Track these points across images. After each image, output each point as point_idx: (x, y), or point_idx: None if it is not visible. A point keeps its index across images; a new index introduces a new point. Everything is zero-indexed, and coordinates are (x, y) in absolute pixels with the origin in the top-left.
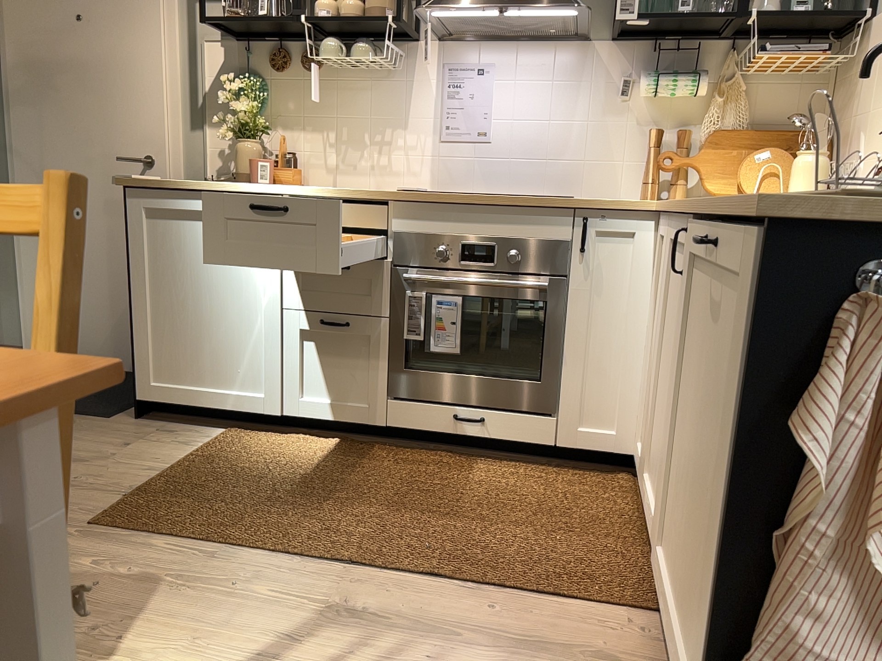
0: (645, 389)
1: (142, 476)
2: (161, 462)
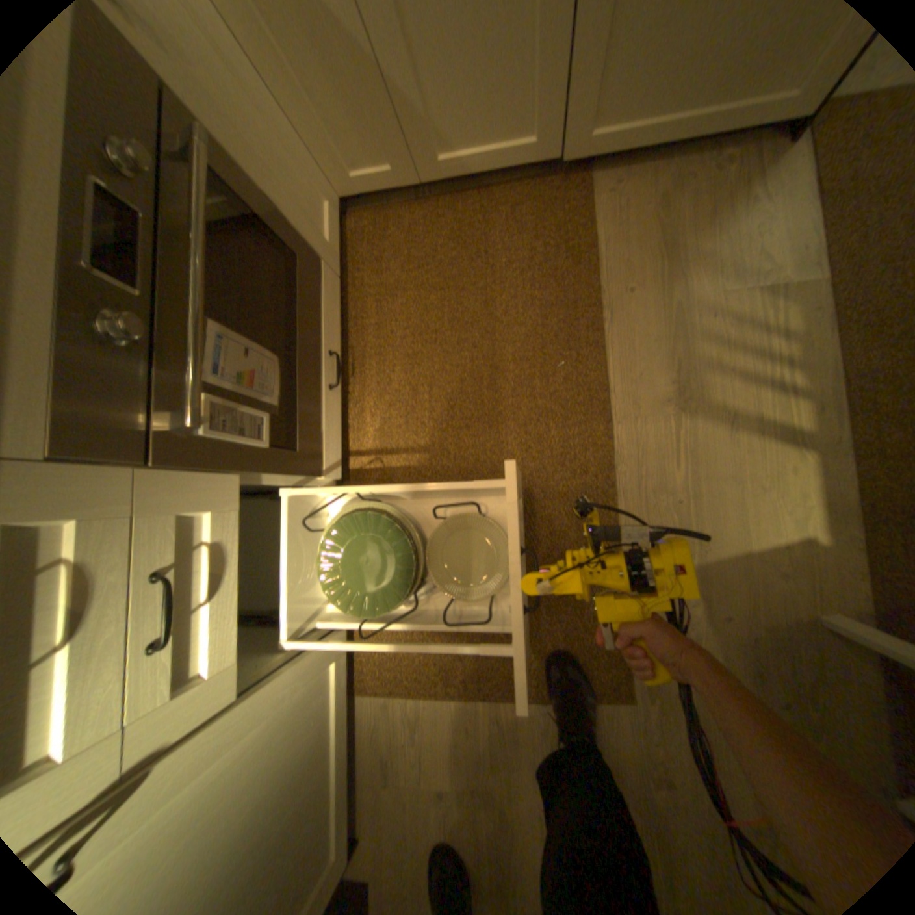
0: (305, 123)
1: (515, 723)
2: (473, 723)
